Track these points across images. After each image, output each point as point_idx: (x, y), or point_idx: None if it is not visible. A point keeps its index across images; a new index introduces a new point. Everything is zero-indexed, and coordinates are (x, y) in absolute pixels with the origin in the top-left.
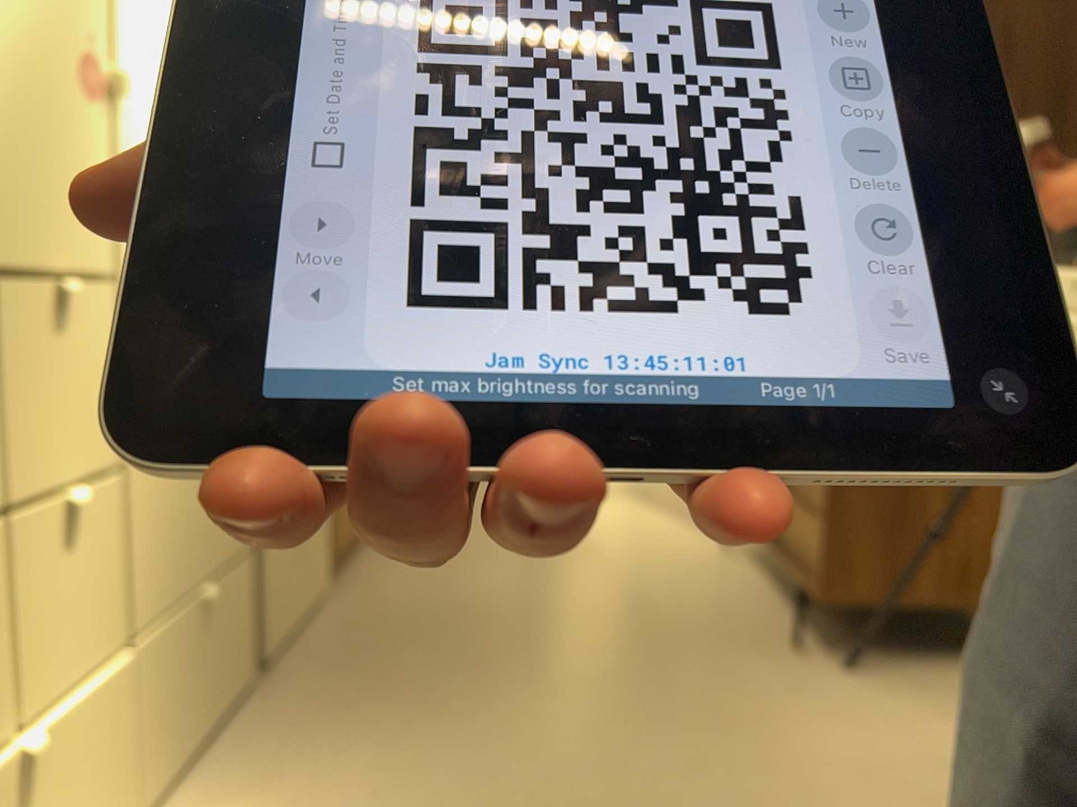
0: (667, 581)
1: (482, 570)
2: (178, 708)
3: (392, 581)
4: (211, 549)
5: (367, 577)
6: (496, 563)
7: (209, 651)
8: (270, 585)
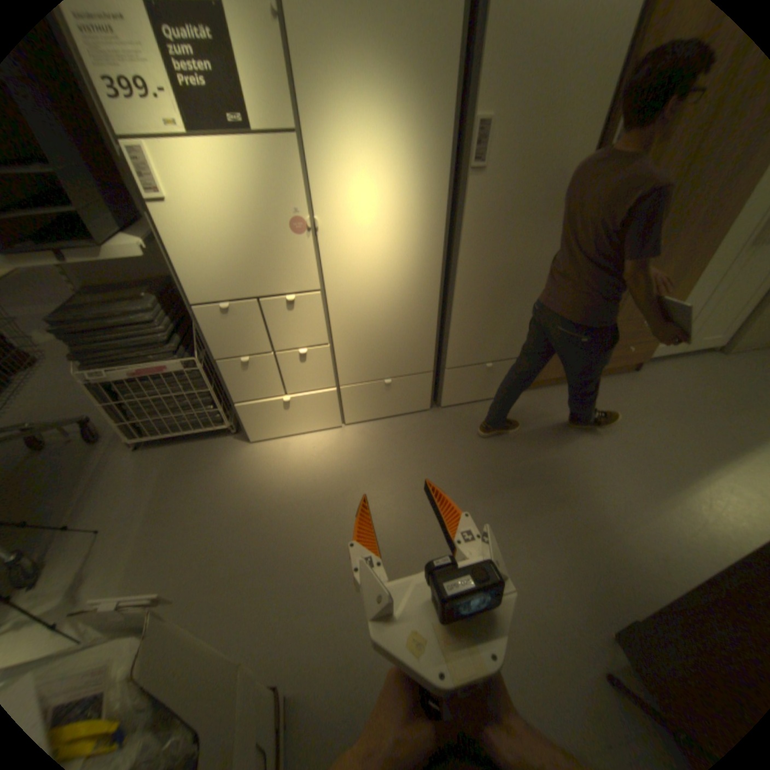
0: (680, 536)
1: (599, 435)
2: (372, 405)
3: (550, 408)
4: (399, 369)
5: (548, 398)
6: (616, 438)
7: (394, 395)
8: (450, 384)
